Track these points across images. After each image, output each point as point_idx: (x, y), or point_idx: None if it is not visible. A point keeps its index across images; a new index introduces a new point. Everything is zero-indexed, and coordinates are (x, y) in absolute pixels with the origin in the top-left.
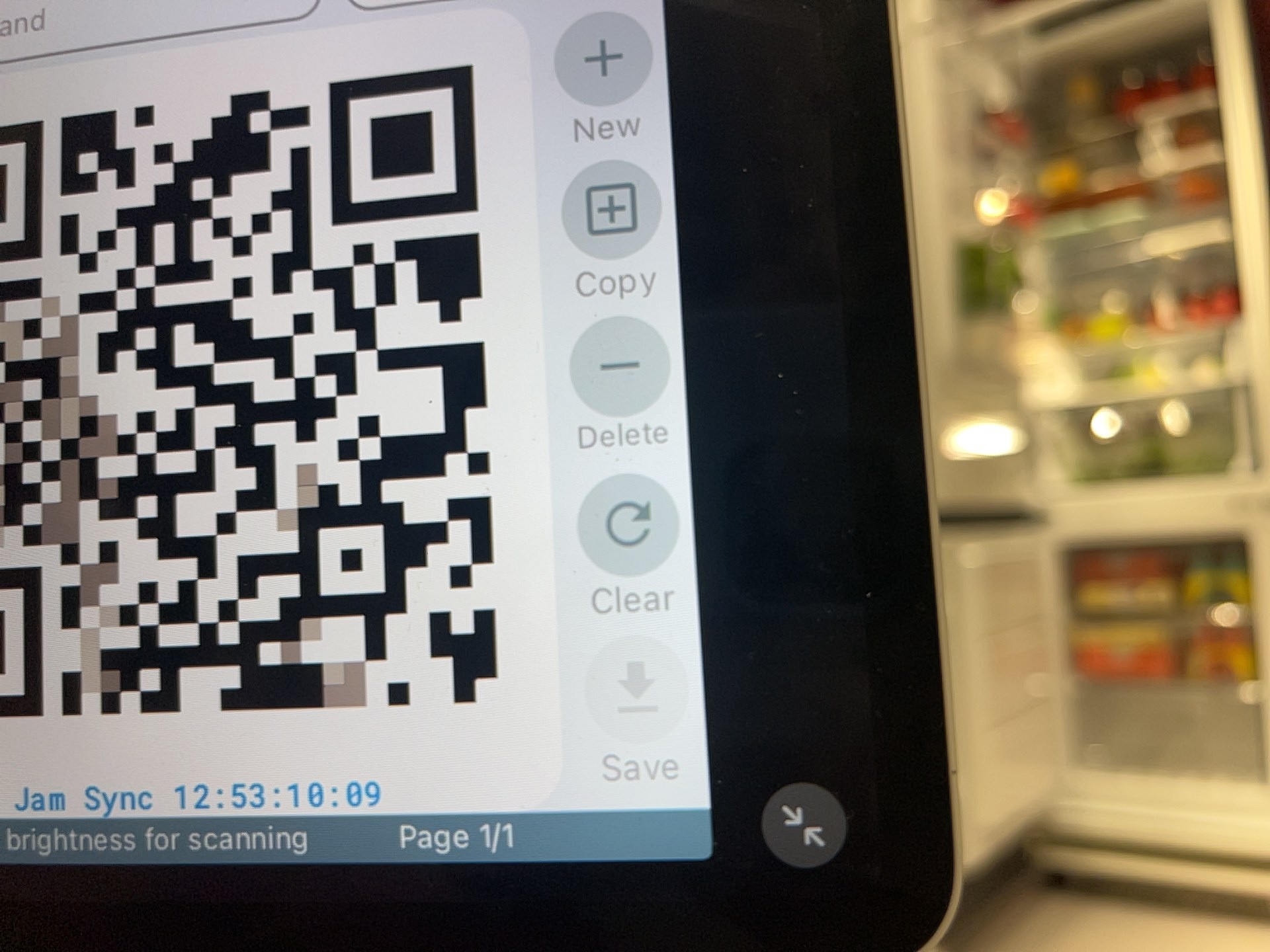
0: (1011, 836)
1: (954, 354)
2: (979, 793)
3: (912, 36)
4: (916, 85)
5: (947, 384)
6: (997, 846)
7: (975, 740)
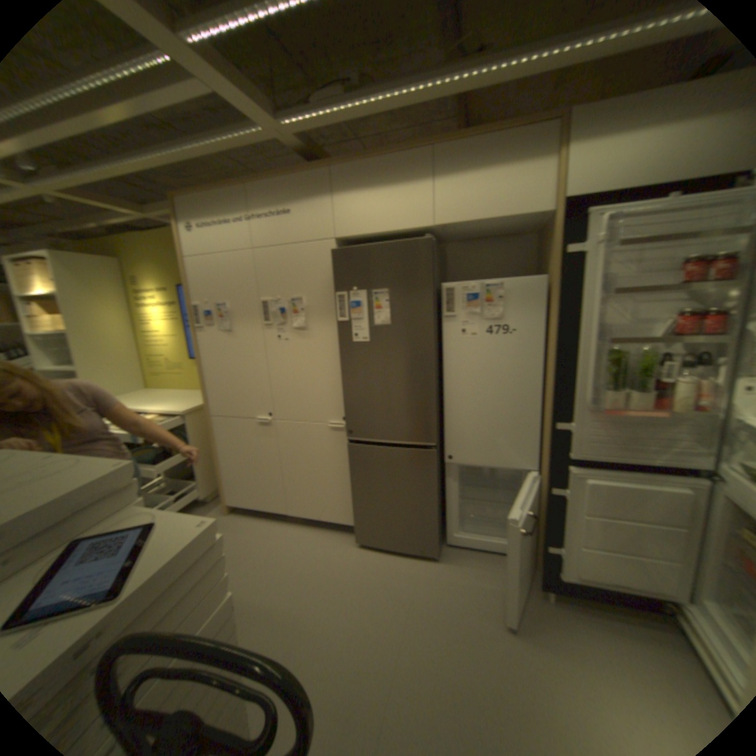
0: (608, 587)
1: (591, 402)
2: (577, 562)
3: (595, 250)
4: (593, 276)
5: (591, 412)
6: (590, 584)
7: (579, 545)
